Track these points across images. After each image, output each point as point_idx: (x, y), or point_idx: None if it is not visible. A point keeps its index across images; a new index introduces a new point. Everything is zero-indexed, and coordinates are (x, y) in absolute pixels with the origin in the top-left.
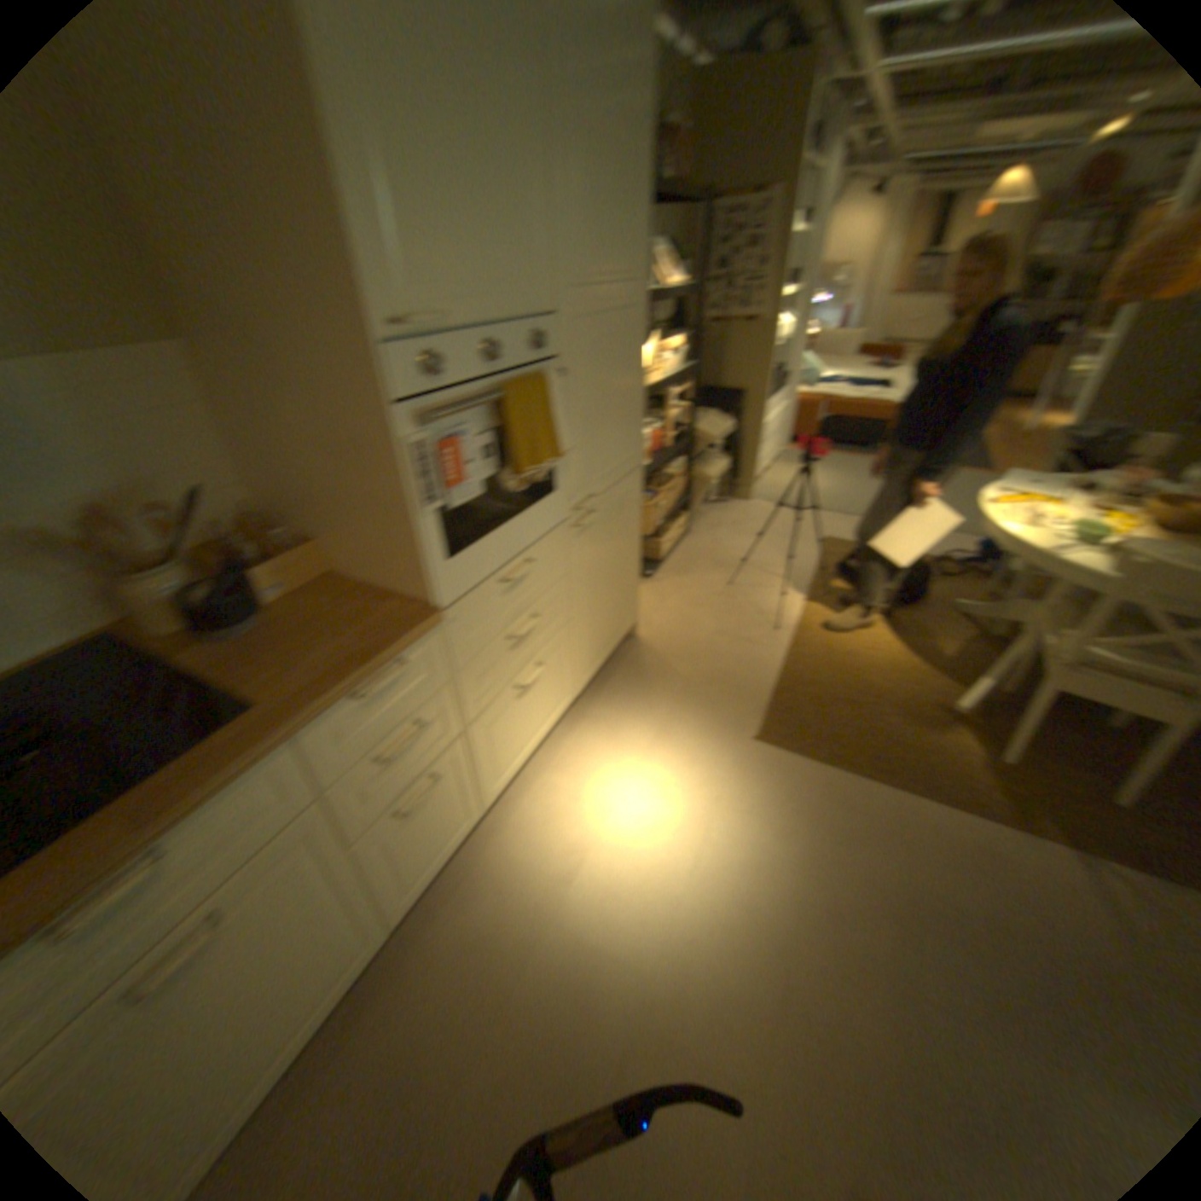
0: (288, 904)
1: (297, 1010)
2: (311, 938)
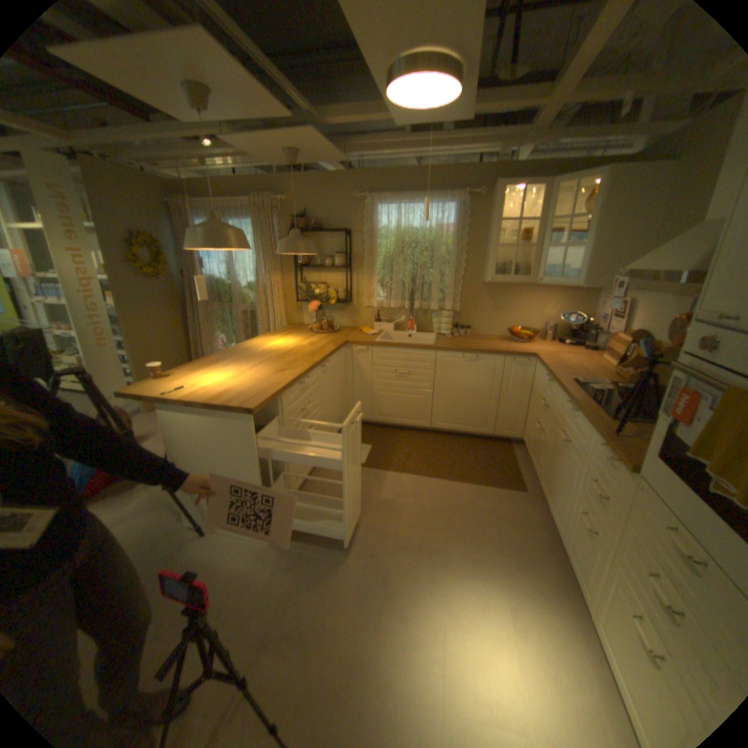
0: (571, 471)
1: (556, 503)
2: (565, 493)
